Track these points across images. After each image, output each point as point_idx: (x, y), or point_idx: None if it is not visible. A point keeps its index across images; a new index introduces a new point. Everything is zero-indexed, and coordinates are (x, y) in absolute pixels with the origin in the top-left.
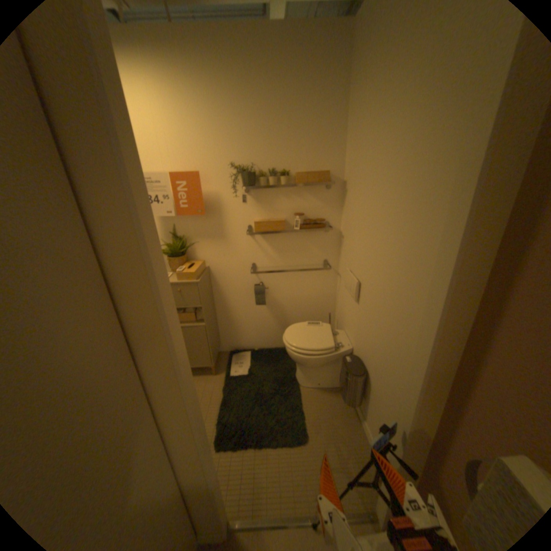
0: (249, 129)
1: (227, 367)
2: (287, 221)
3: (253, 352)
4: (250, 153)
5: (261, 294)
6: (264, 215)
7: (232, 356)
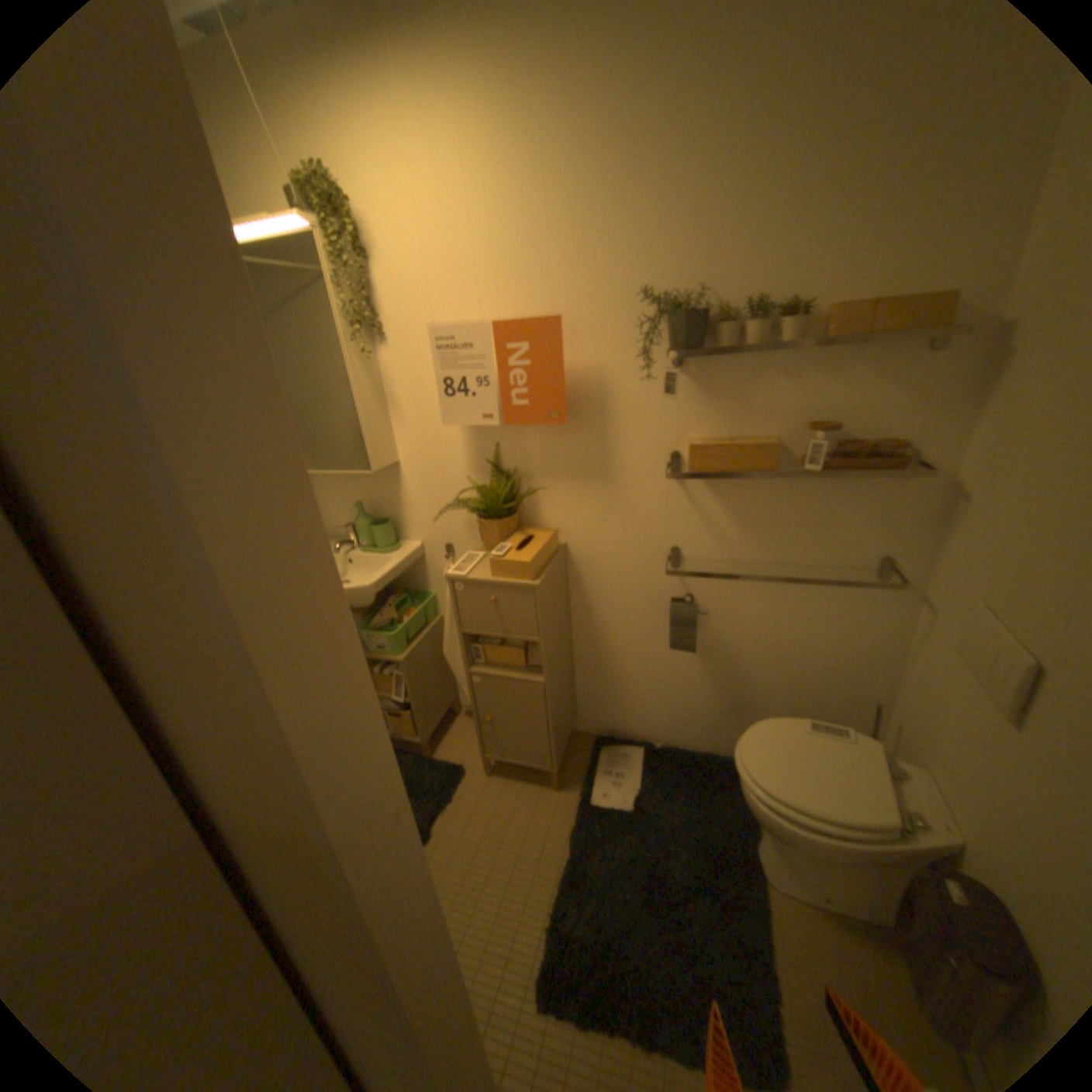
0: (703, 186)
1: (587, 777)
2: (785, 441)
3: (651, 752)
4: (700, 255)
5: (688, 627)
6: (718, 425)
7: (600, 750)
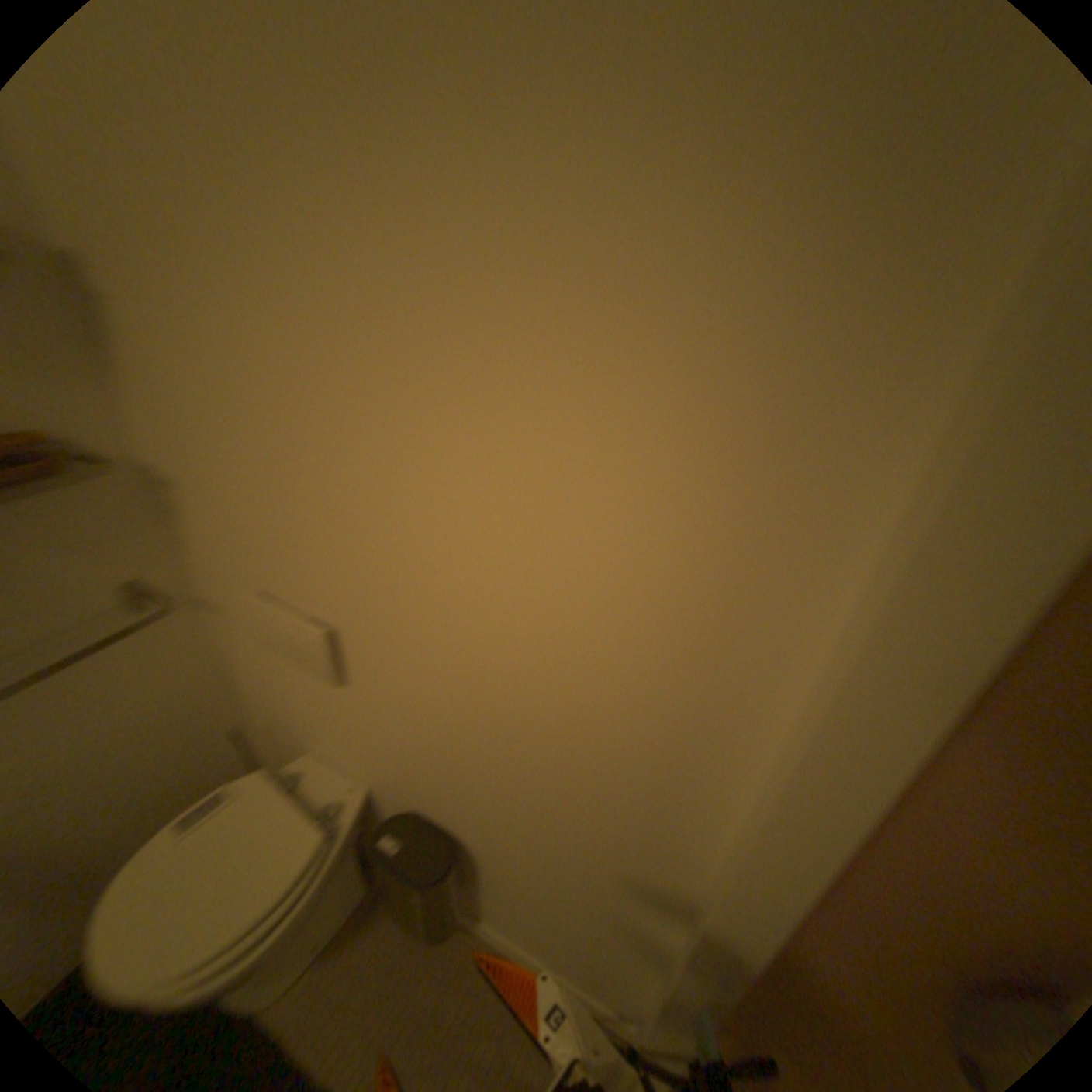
0: None
1: None
2: None
3: None
4: None
5: None
6: None
7: None
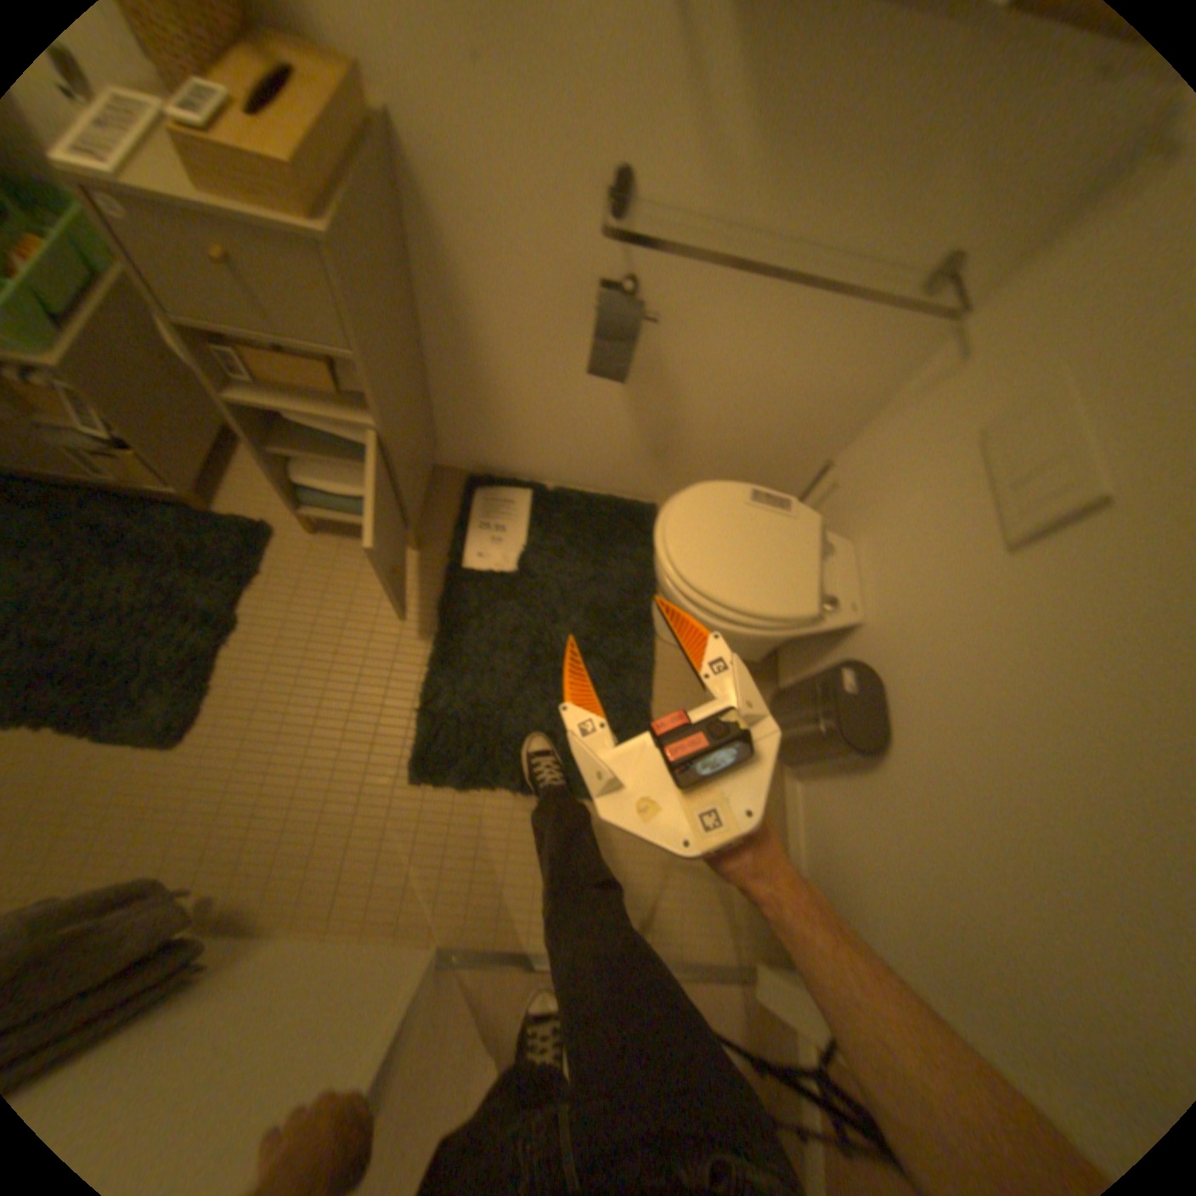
0: None
1: (459, 532)
2: None
3: (543, 497)
4: None
5: (626, 343)
6: None
7: (477, 494)
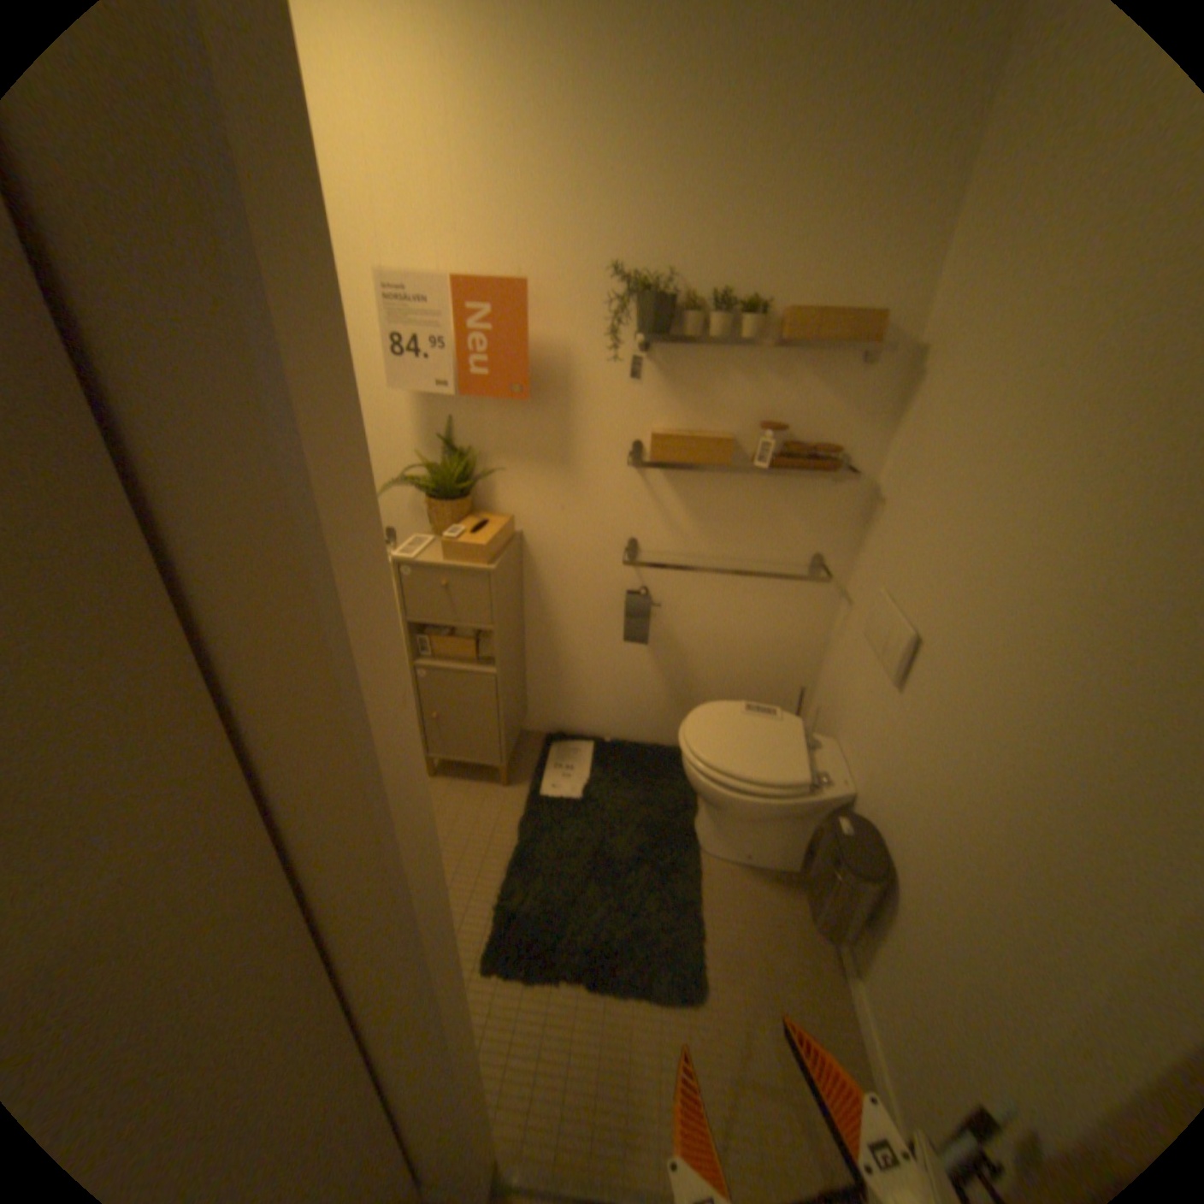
0: (677, 165)
1: (536, 771)
2: (739, 439)
3: (600, 745)
4: (671, 237)
5: (641, 618)
6: (679, 417)
7: (550, 746)
